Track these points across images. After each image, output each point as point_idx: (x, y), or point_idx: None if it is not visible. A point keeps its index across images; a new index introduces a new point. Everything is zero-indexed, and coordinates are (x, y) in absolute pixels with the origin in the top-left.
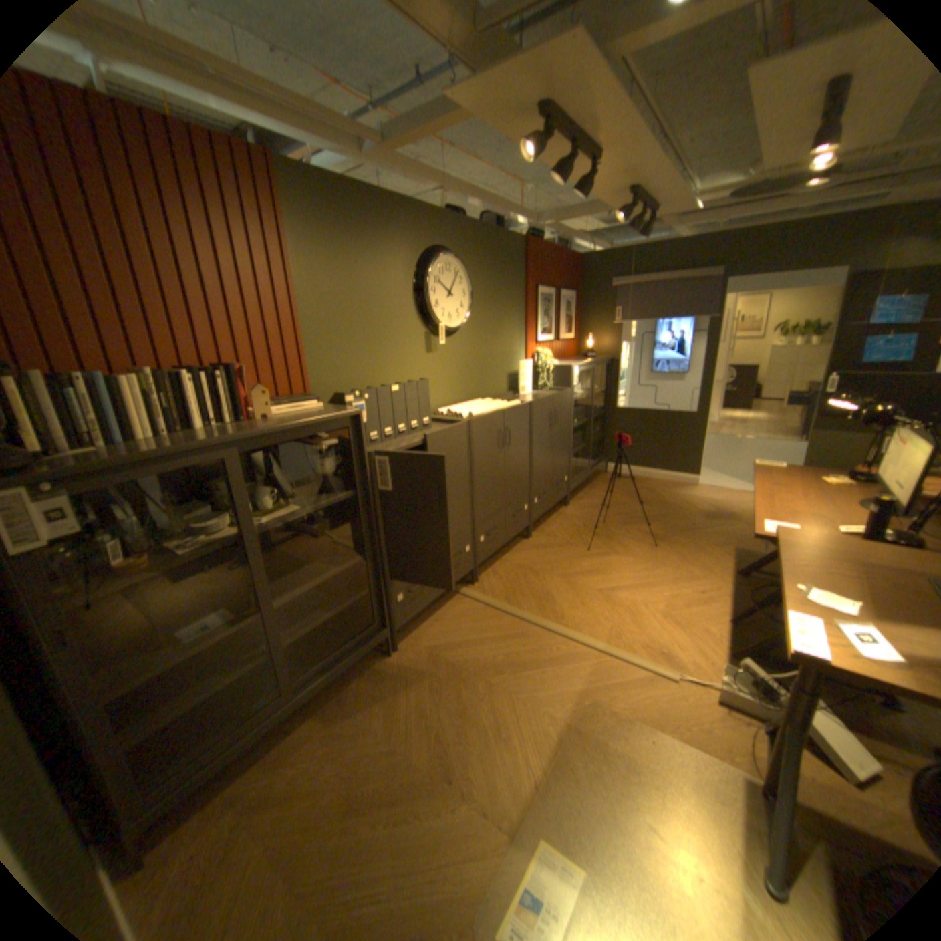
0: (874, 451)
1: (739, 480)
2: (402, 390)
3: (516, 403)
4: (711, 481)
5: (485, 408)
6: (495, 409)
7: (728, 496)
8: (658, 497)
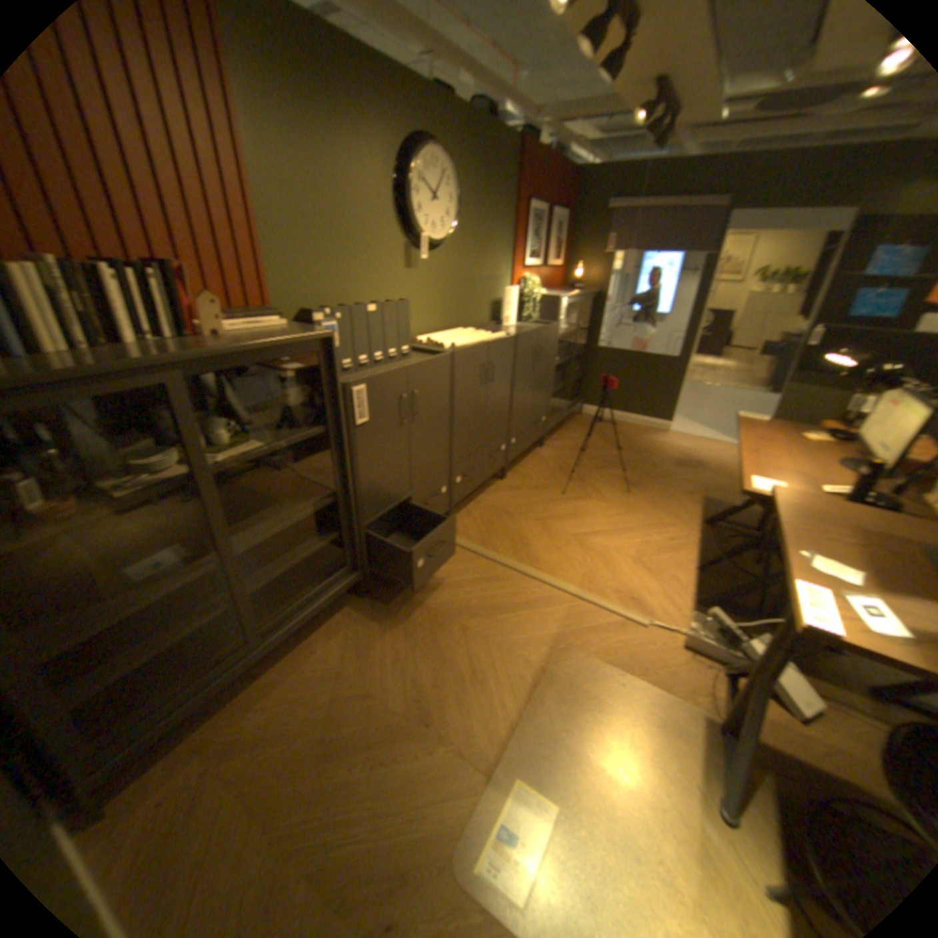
0: (856, 409)
1: (707, 428)
2: (378, 311)
3: (500, 335)
4: (681, 428)
5: (467, 338)
6: (478, 340)
7: (696, 444)
8: (630, 442)
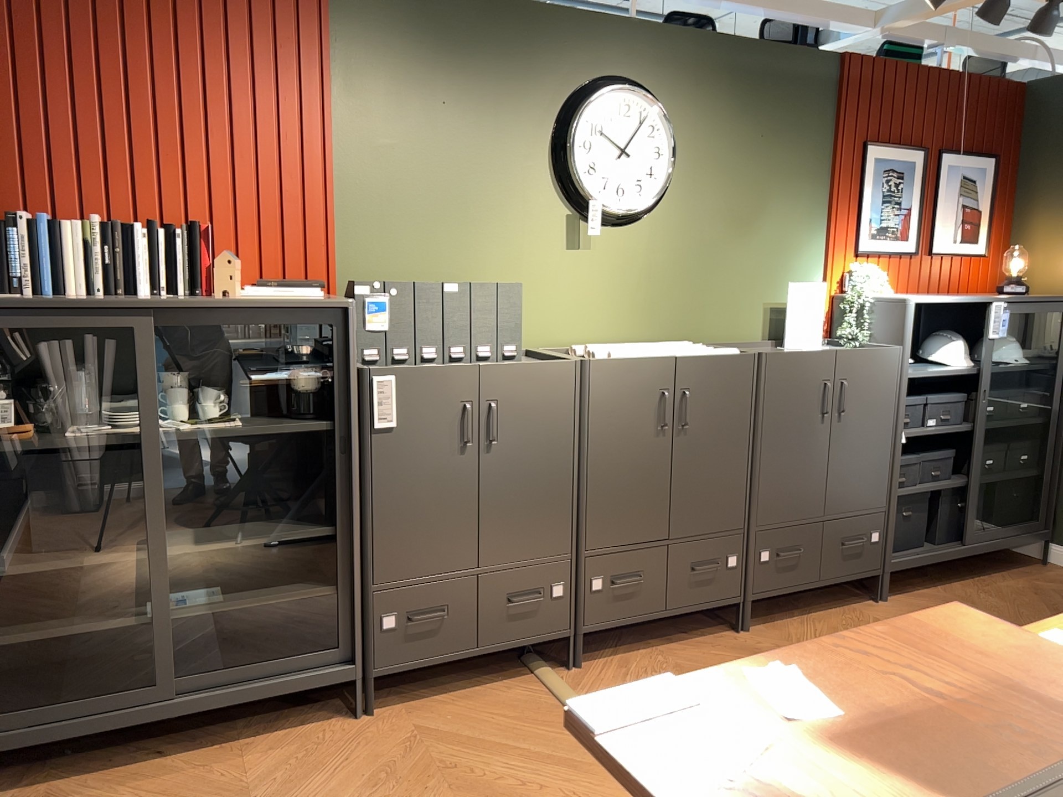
0: None
1: None
2: (464, 291)
3: (728, 351)
4: None
5: (654, 350)
6: (671, 354)
7: None
8: None
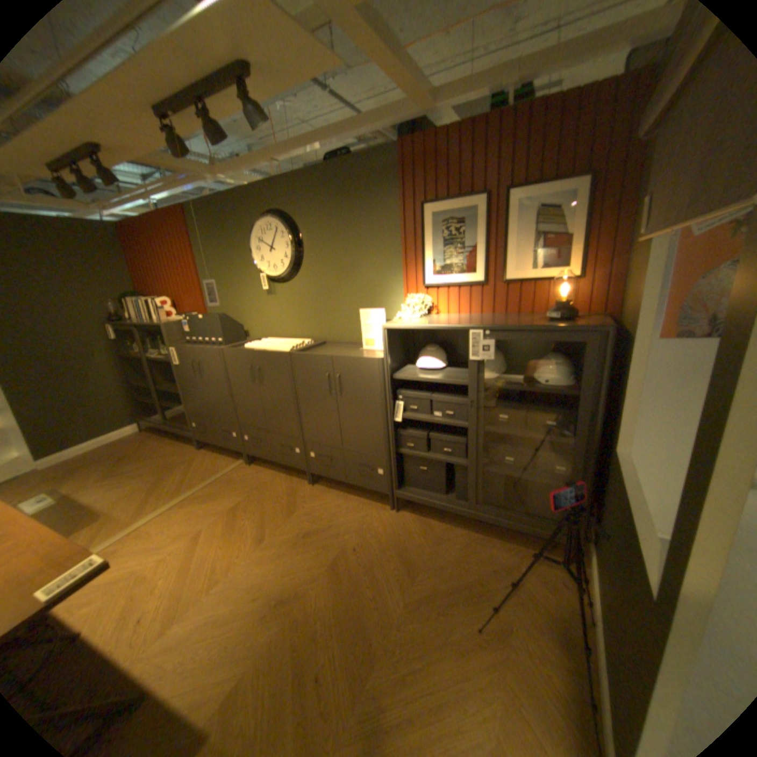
0: None
1: None
2: (204, 319)
3: (285, 350)
4: None
5: (267, 345)
6: (263, 348)
7: None
8: (460, 647)
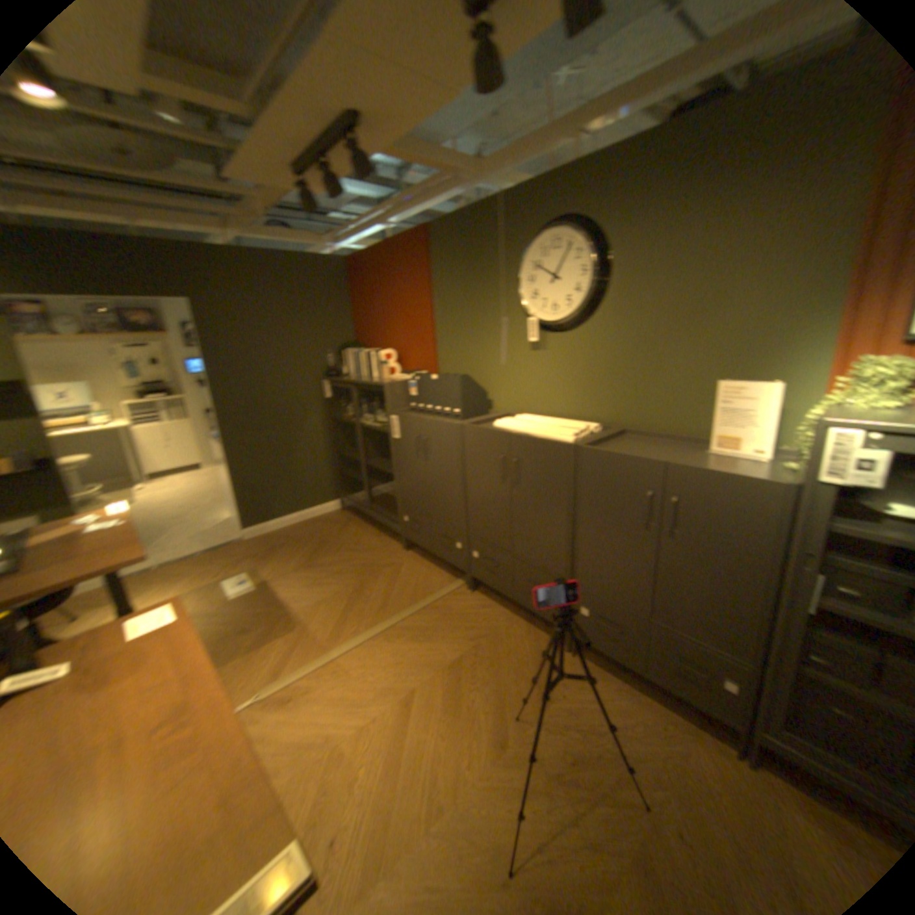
0: None
1: None
2: (437, 380)
3: (563, 438)
4: None
5: (528, 426)
6: (524, 431)
7: None
8: None
